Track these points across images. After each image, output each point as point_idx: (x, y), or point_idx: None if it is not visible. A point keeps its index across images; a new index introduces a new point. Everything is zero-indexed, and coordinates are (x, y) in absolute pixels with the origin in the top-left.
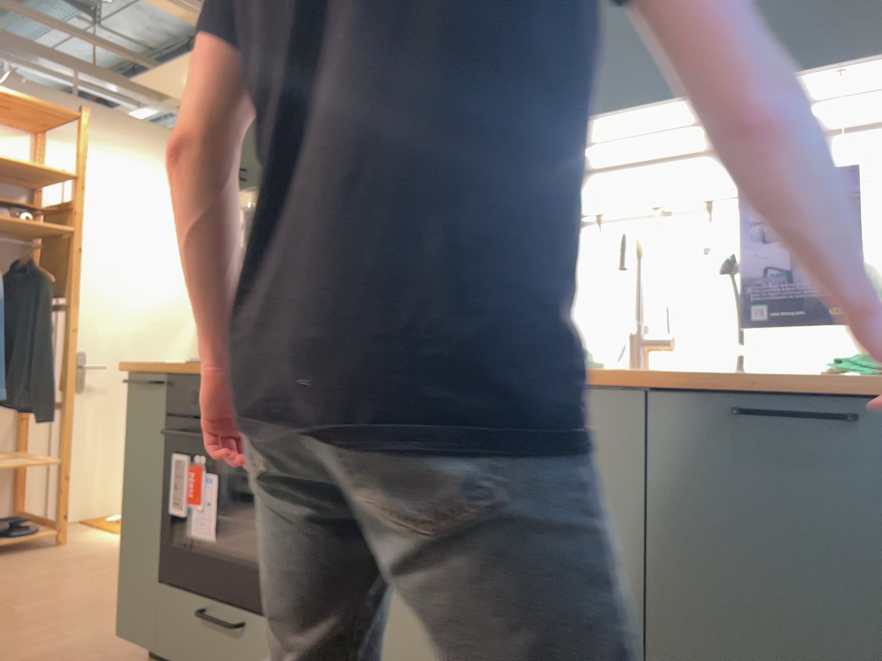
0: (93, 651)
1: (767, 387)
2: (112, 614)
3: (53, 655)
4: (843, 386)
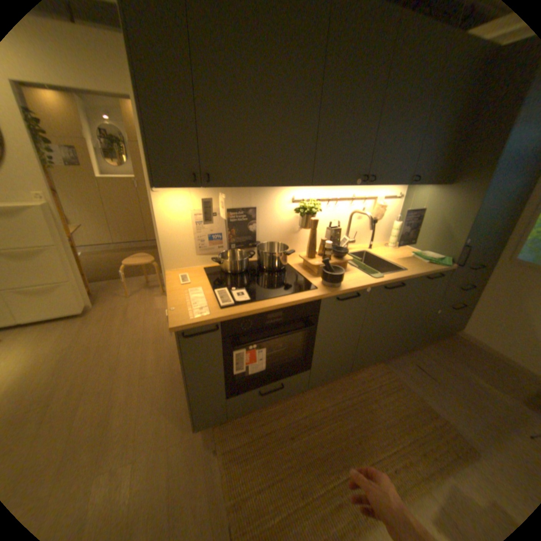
0: (162, 448)
1: (433, 272)
2: (118, 432)
3: (149, 469)
4: (443, 270)
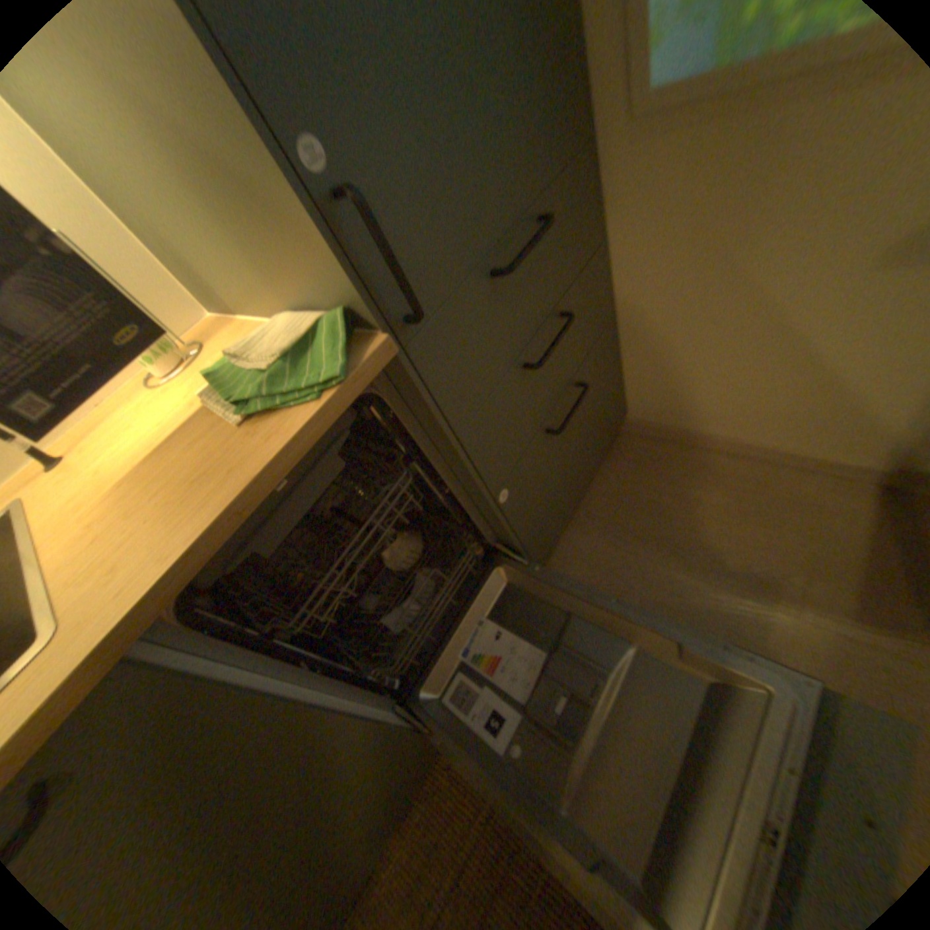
0: None
1: (244, 507)
2: None
3: None
4: (308, 437)
